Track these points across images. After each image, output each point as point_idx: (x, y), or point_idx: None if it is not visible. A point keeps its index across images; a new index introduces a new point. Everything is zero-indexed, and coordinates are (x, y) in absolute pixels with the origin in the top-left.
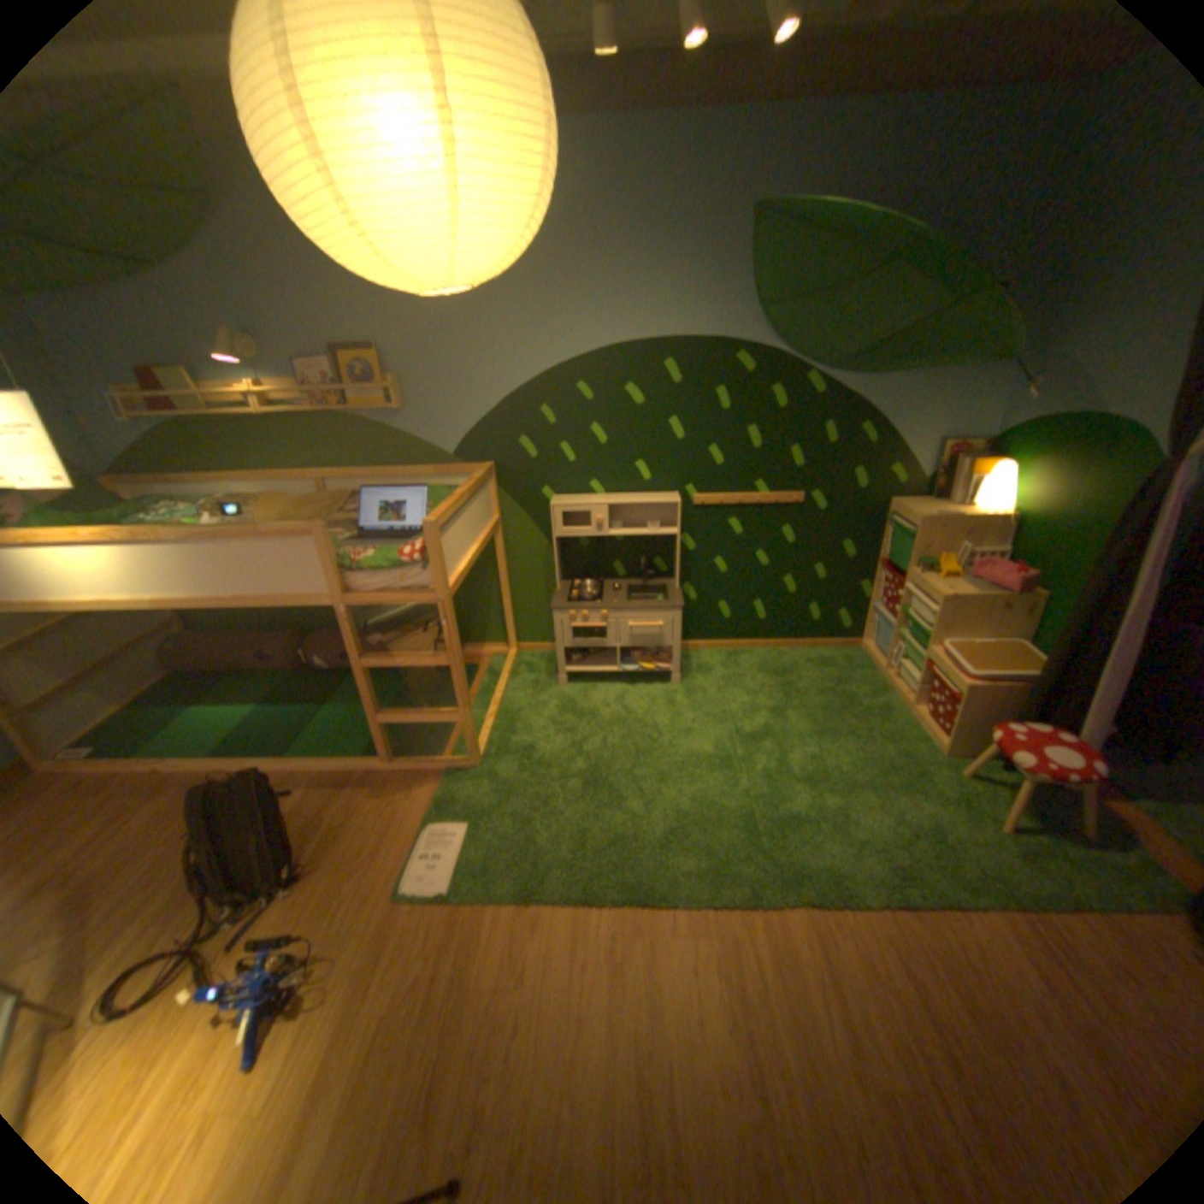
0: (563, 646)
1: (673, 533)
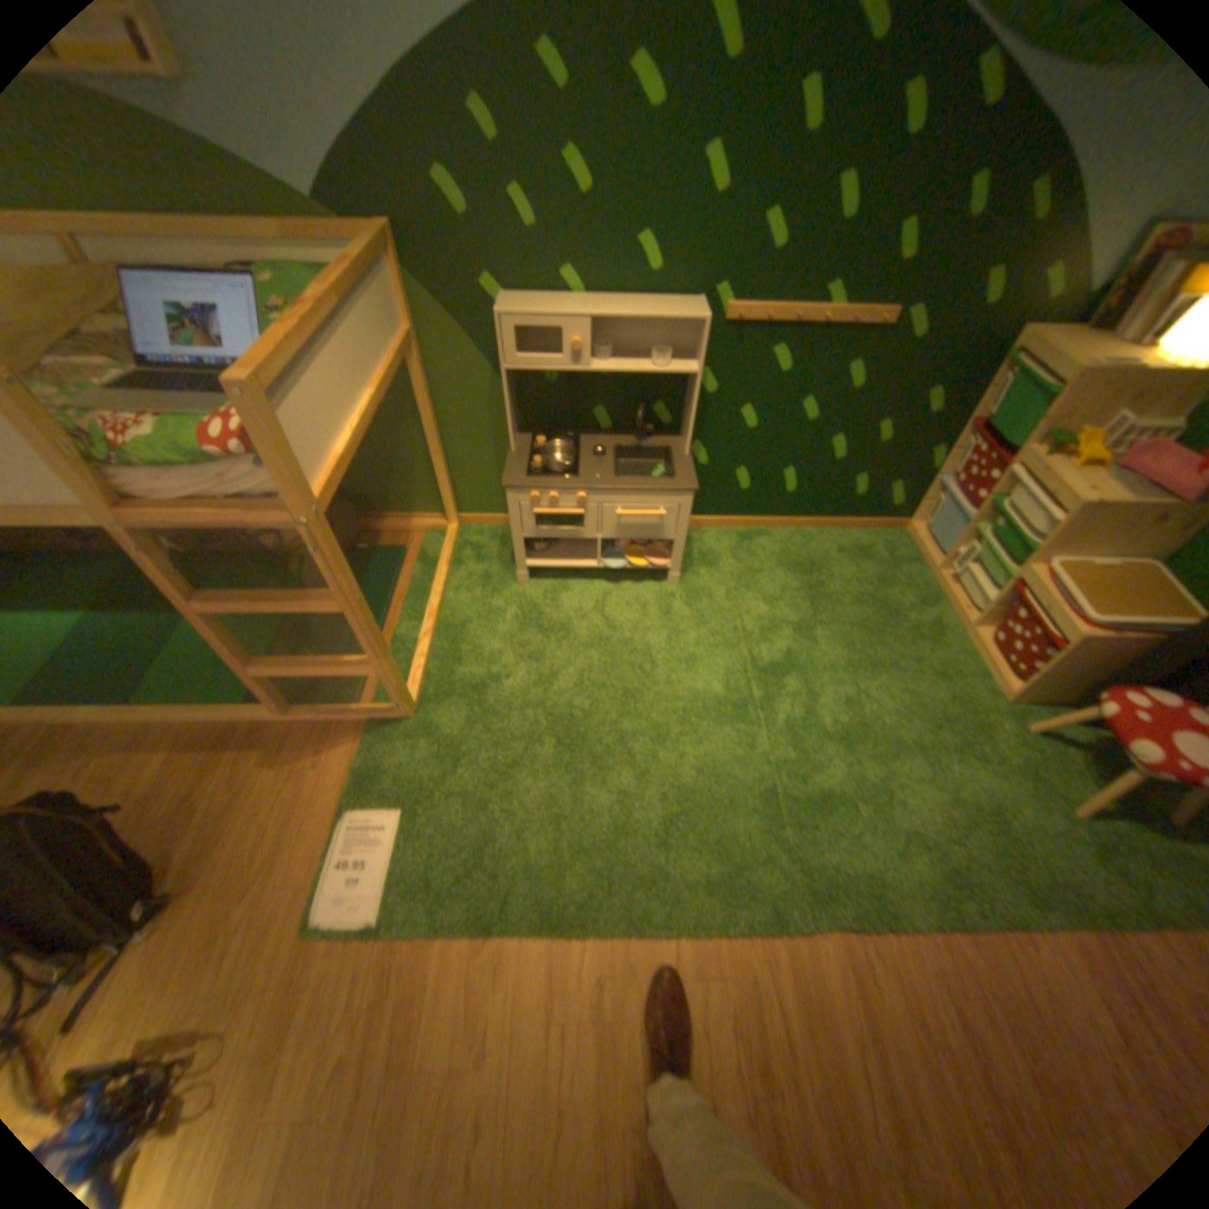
0: (524, 537)
1: (694, 371)
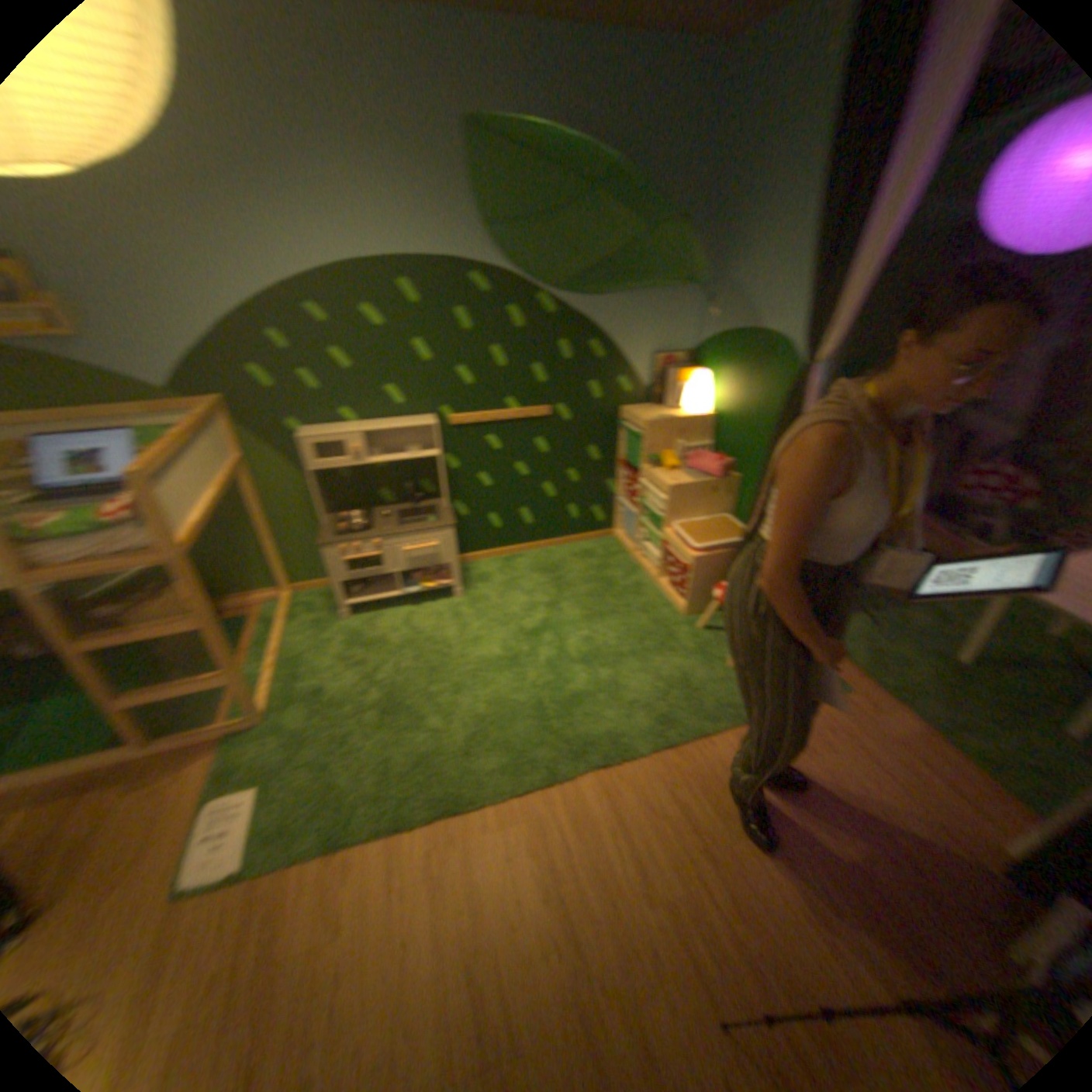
0: (343, 580)
1: (438, 455)
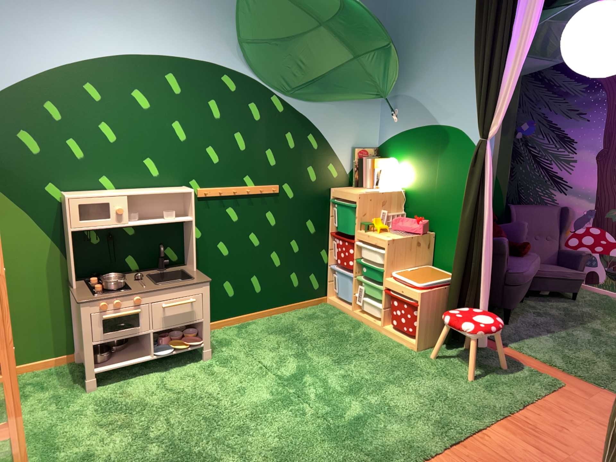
0: (93, 342)
1: (189, 218)
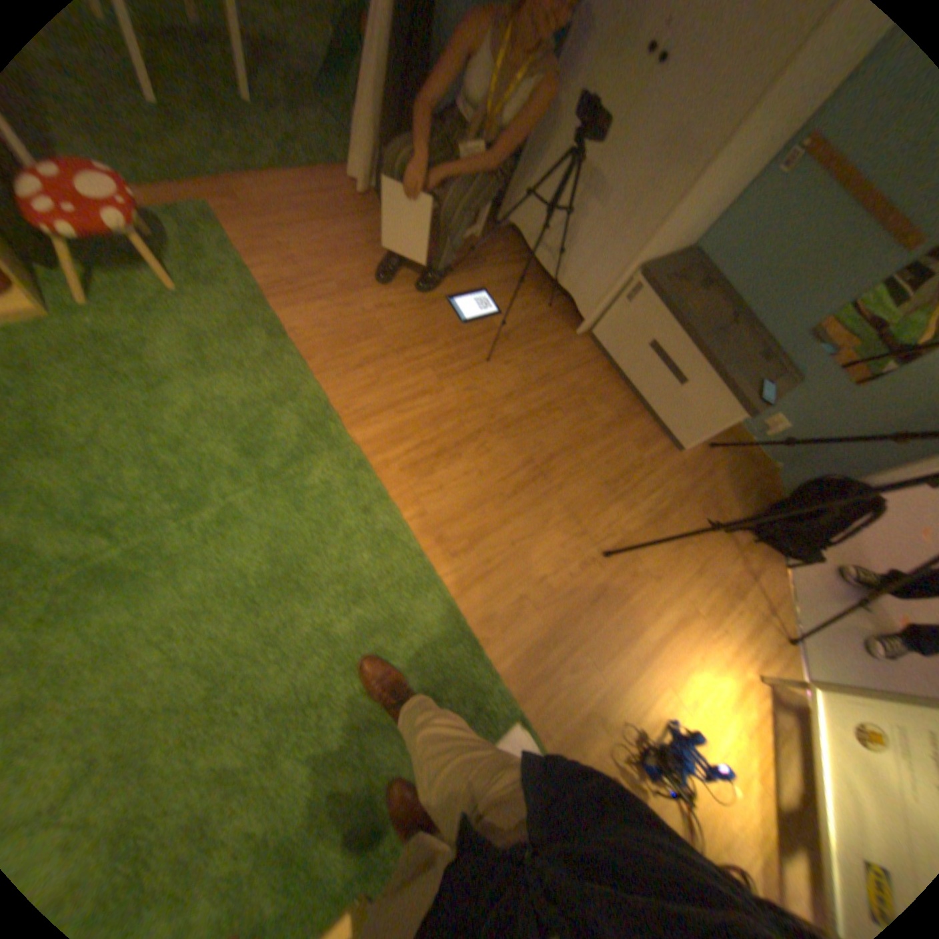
0: None
1: None
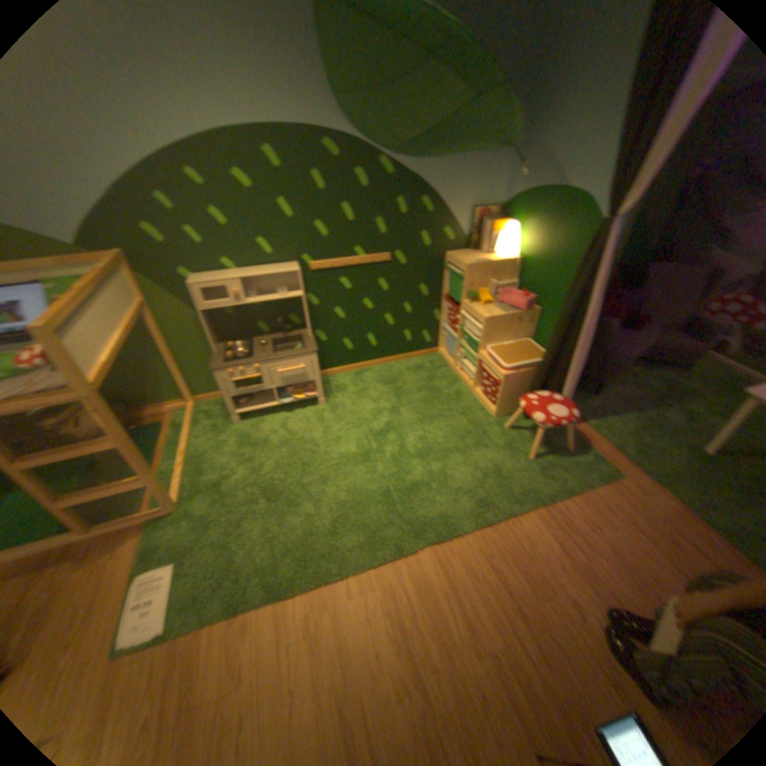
0: (231, 396)
1: (301, 295)
